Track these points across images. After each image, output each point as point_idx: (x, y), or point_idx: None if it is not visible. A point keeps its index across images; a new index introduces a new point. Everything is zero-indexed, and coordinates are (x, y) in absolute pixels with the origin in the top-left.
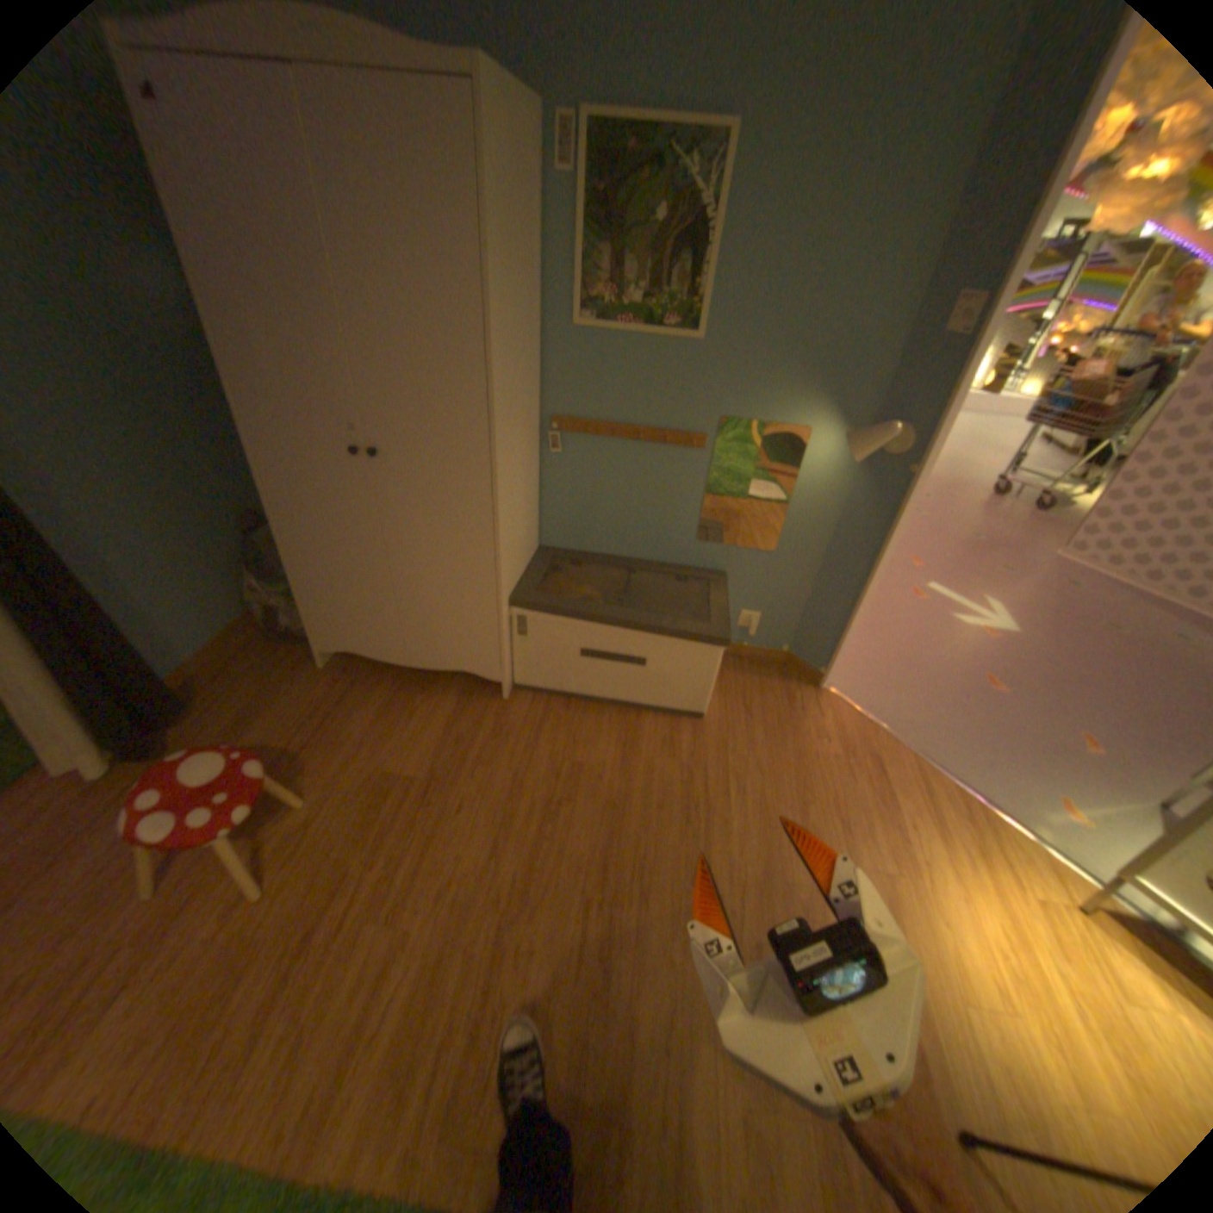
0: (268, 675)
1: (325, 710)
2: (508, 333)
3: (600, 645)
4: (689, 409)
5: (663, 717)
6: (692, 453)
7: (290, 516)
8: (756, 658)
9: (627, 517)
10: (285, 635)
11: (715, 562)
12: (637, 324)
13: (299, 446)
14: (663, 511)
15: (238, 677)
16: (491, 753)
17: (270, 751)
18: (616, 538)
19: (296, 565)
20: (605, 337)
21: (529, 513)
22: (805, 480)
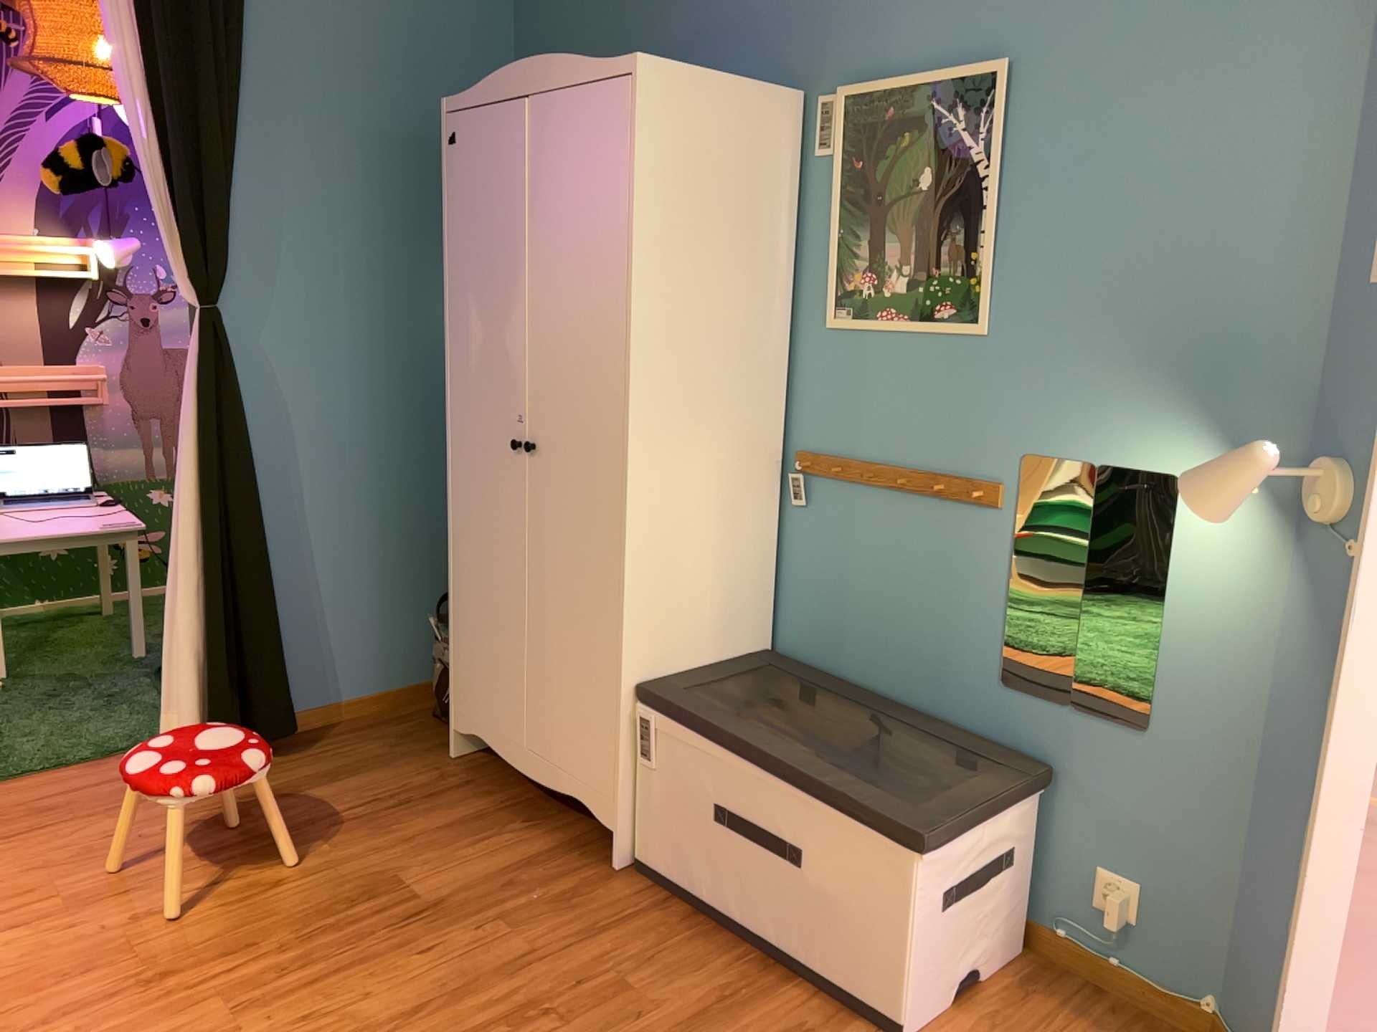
0: (395, 745)
1: (409, 796)
2: (677, 312)
3: (743, 797)
4: (975, 442)
5: (831, 999)
6: (984, 515)
7: (460, 526)
8: (1138, 1008)
9: (892, 624)
10: (443, 709)
11: (1037, 739)
12: (900, 320)
13: (479, 440)
14: (945, 618)
15: (369, 736)
16: (528, 917)
17: (321, 808)
18: (876, 661)
19: (454, 593)
20: (864, 340)
21: (731, 581)
22: (1185, 580)
